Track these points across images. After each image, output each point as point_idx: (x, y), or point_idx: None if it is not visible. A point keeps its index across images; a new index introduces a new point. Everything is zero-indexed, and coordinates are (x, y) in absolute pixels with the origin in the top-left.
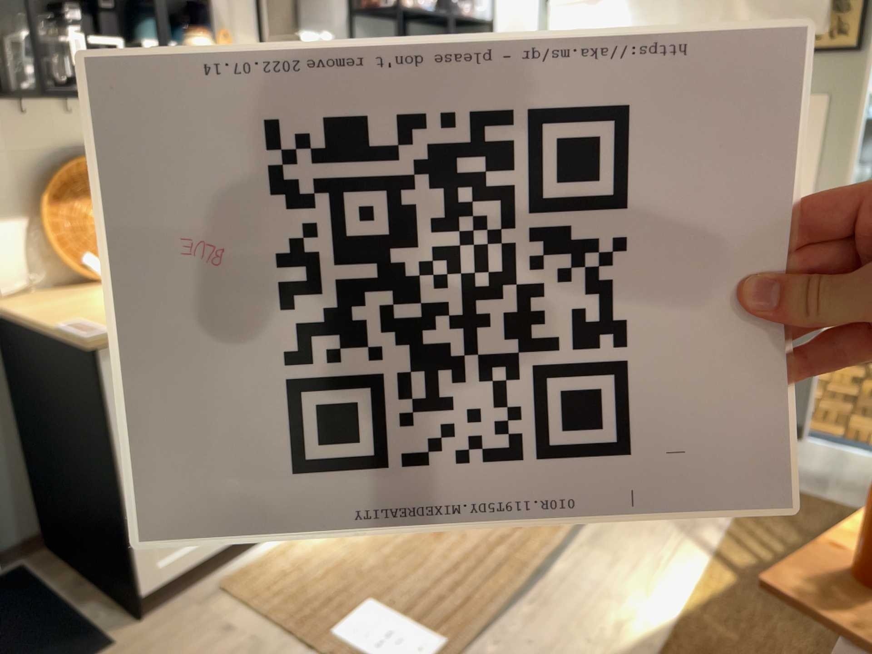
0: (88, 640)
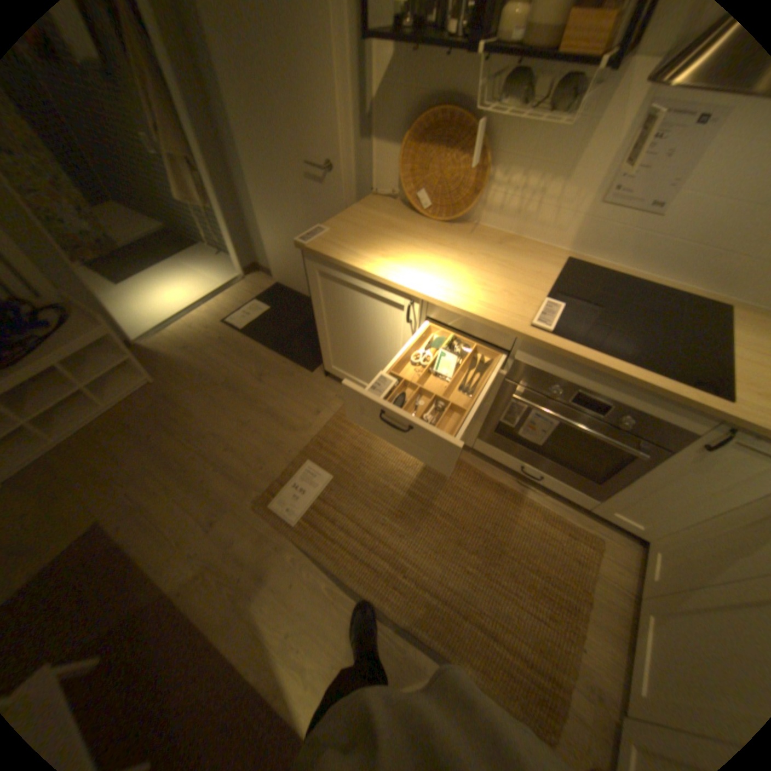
0: (315, 363)
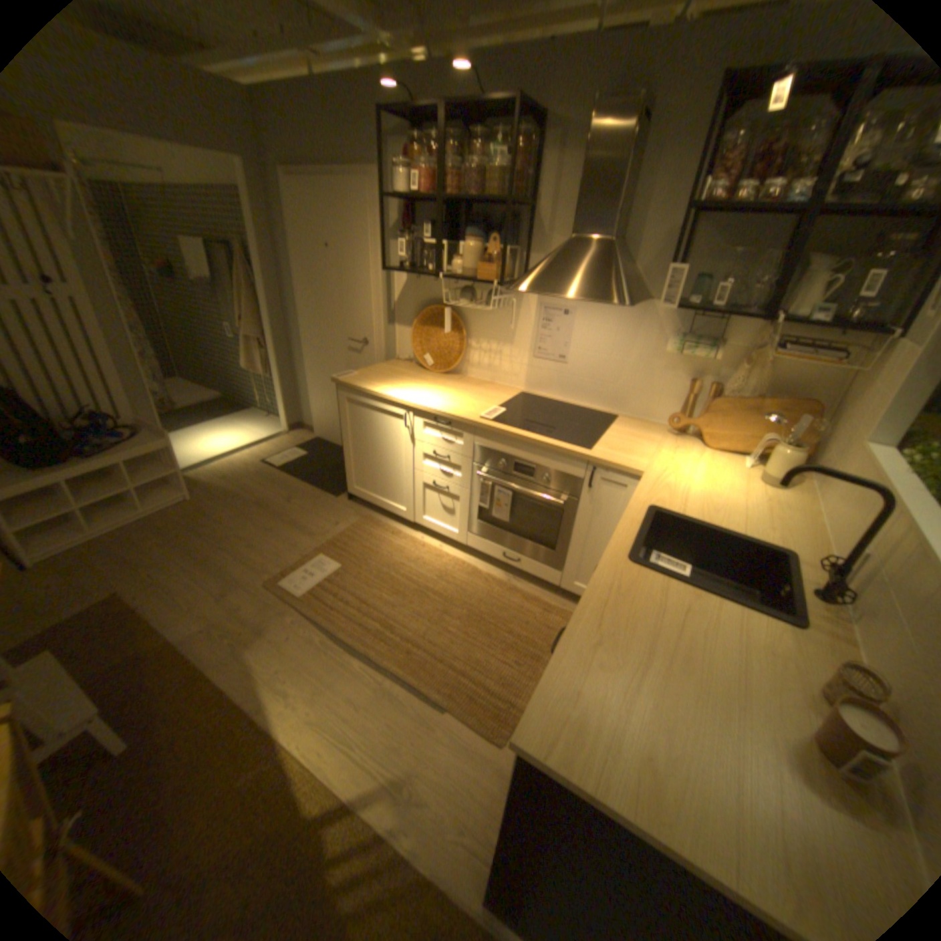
0: (342, 491)
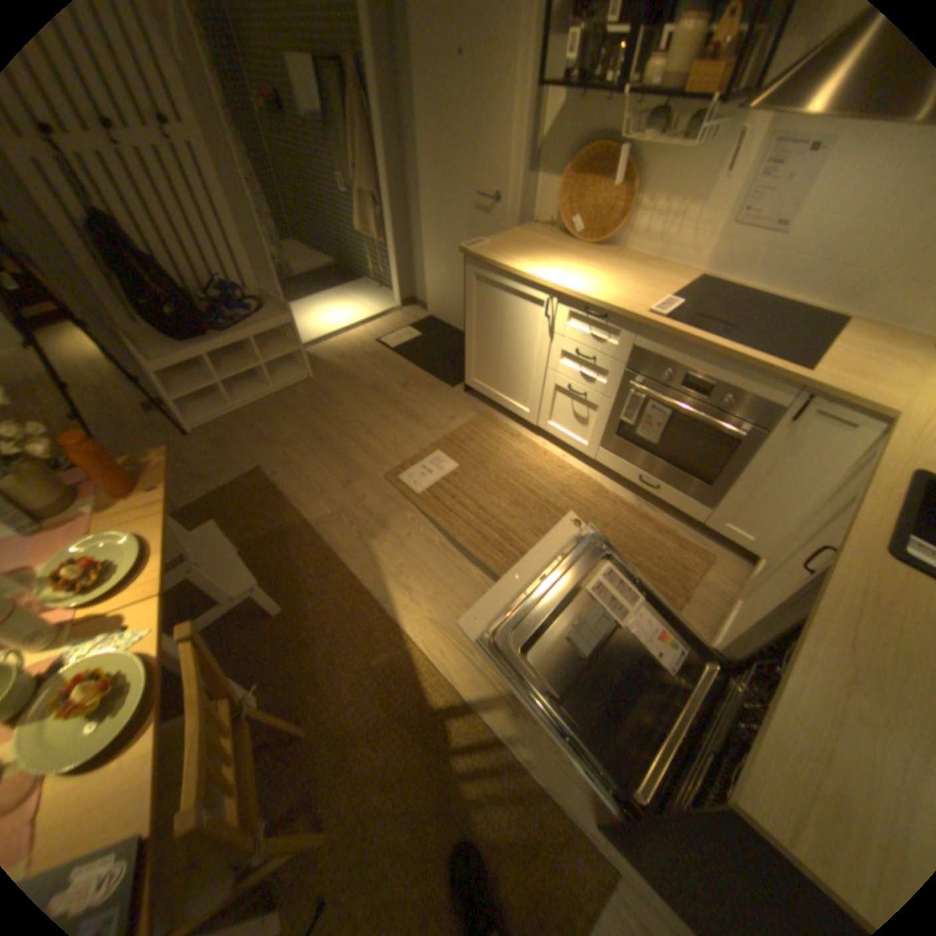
0: (458, 380)
